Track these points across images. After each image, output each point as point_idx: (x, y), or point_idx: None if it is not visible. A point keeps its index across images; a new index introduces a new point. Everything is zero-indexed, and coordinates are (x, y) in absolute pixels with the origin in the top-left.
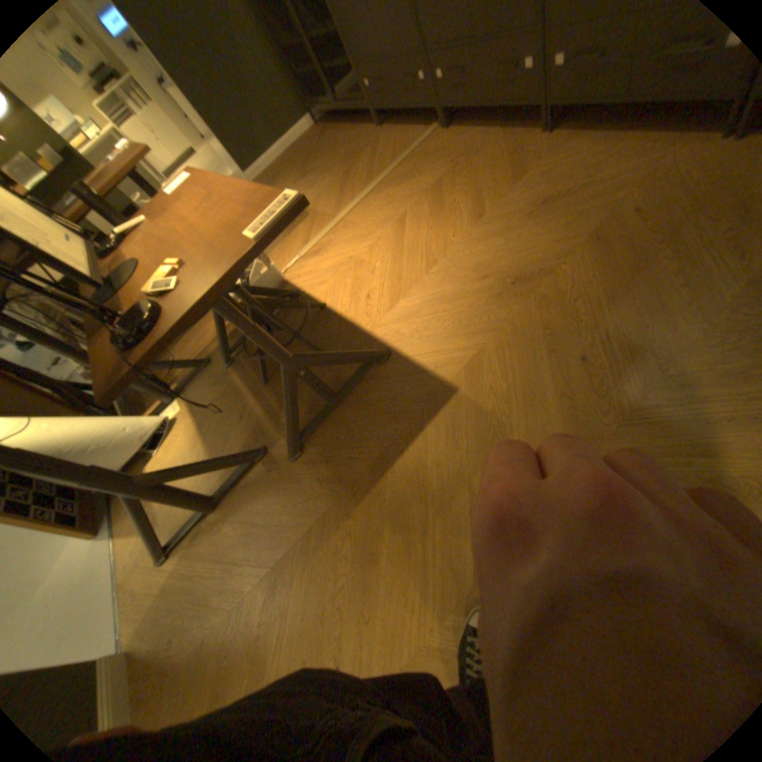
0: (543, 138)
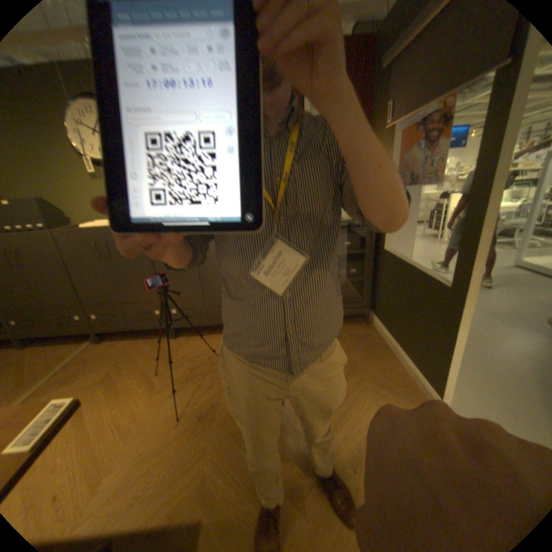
0: (173, 342)
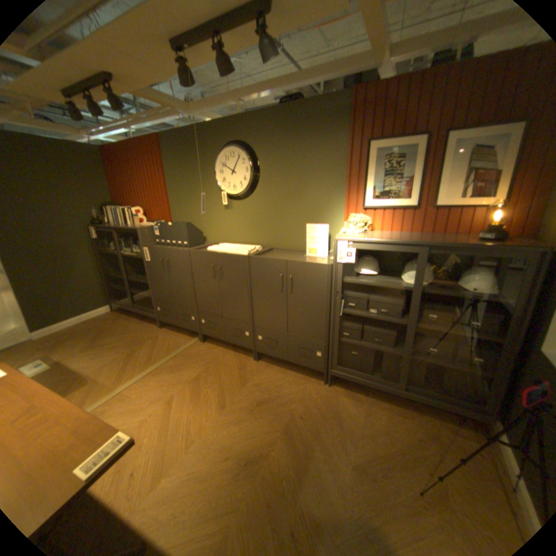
0: (253, 364)
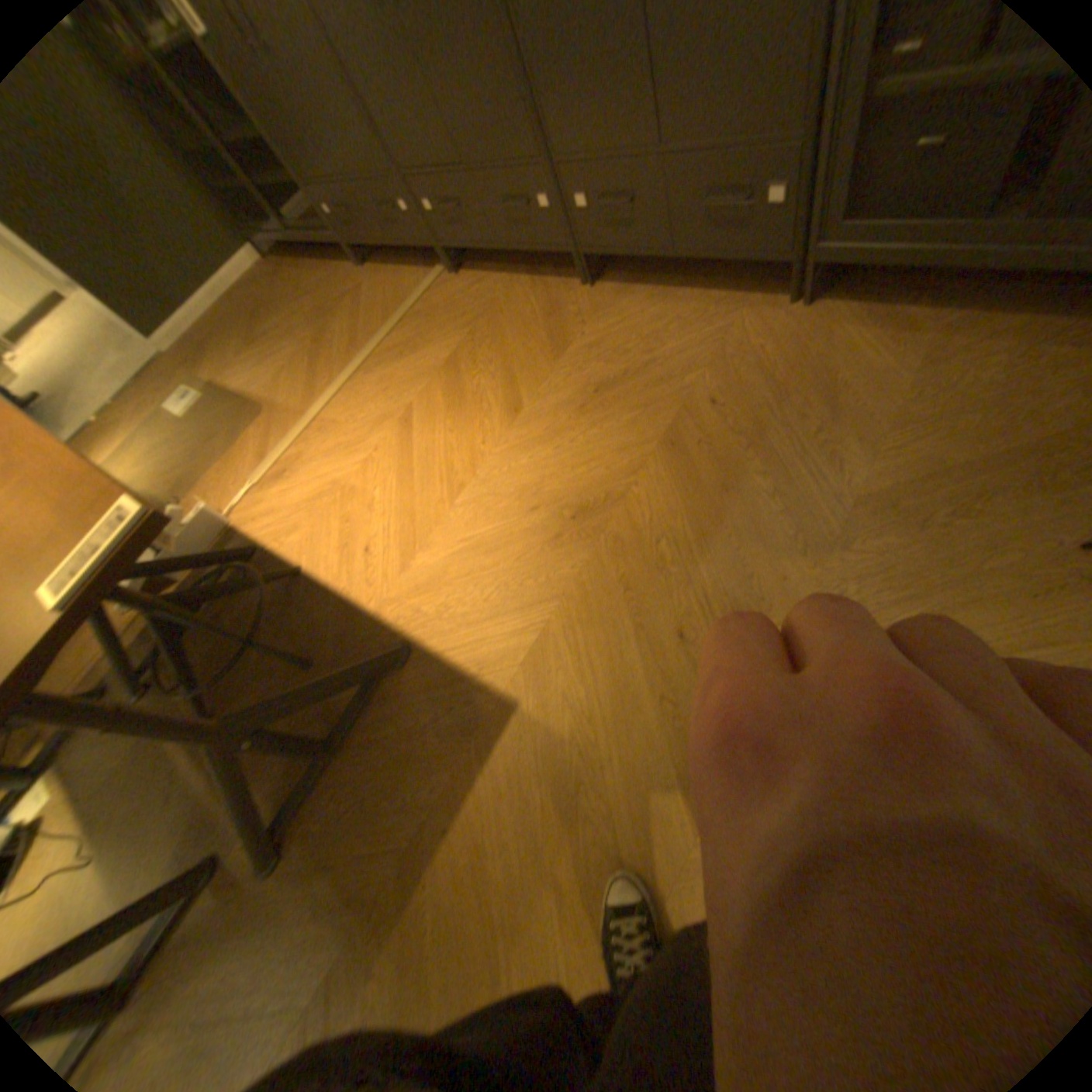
0: (583, 295)
